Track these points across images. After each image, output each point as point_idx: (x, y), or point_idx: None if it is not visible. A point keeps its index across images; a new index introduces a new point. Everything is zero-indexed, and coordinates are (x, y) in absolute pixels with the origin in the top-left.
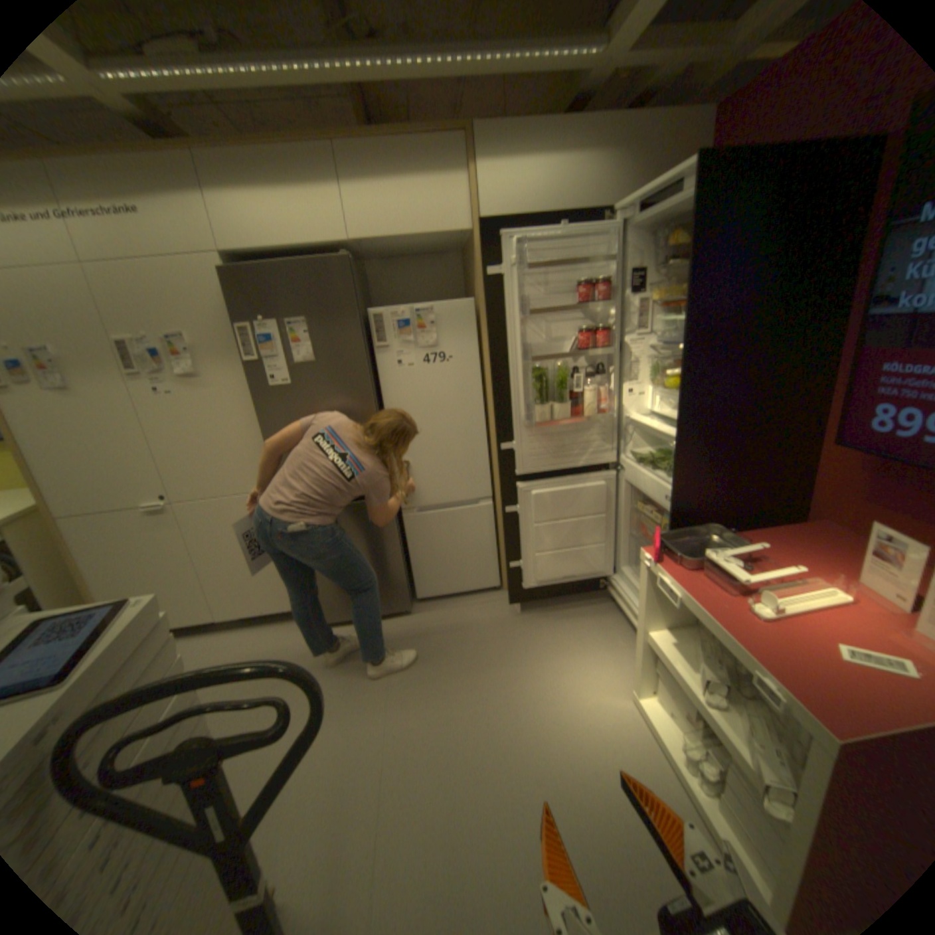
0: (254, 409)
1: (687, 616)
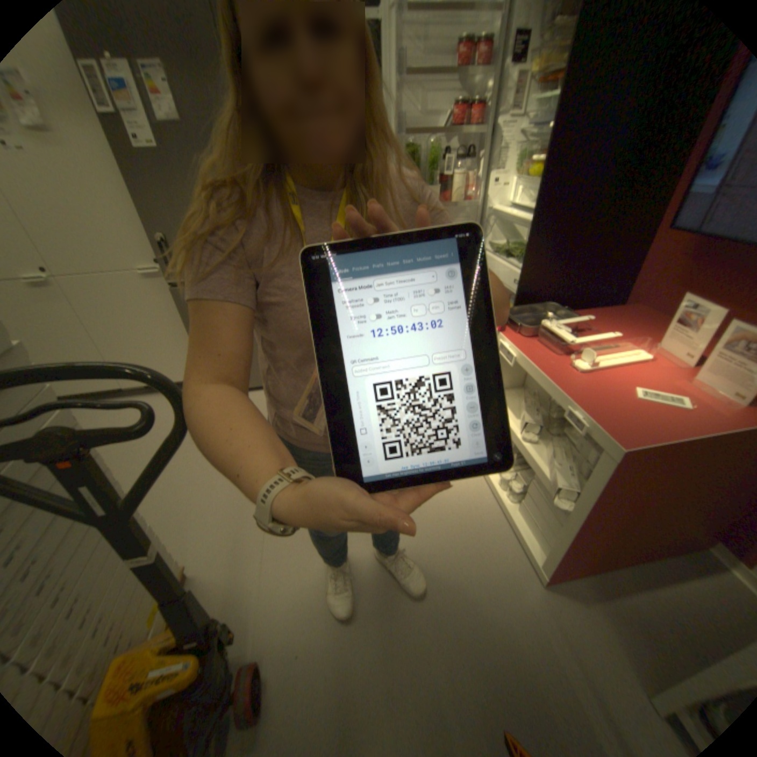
0: (123, 177)
1: (517, 376)
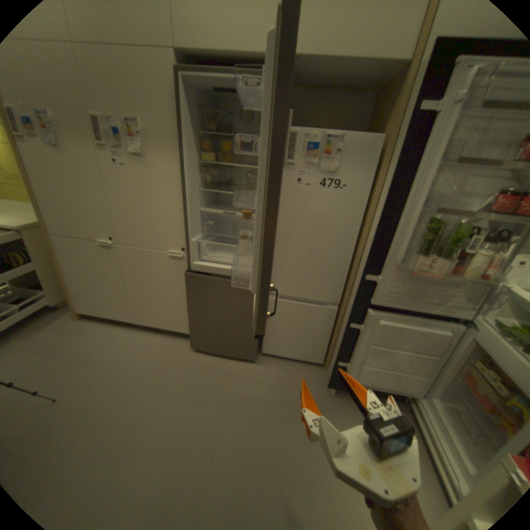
0: (179, 191)
1: None
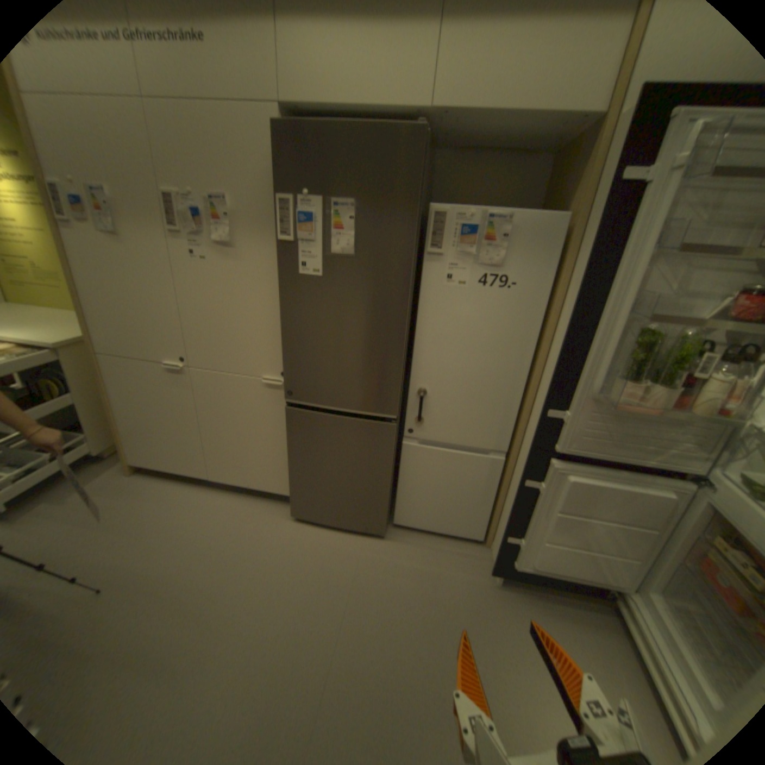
0: (280, 294)
1: None
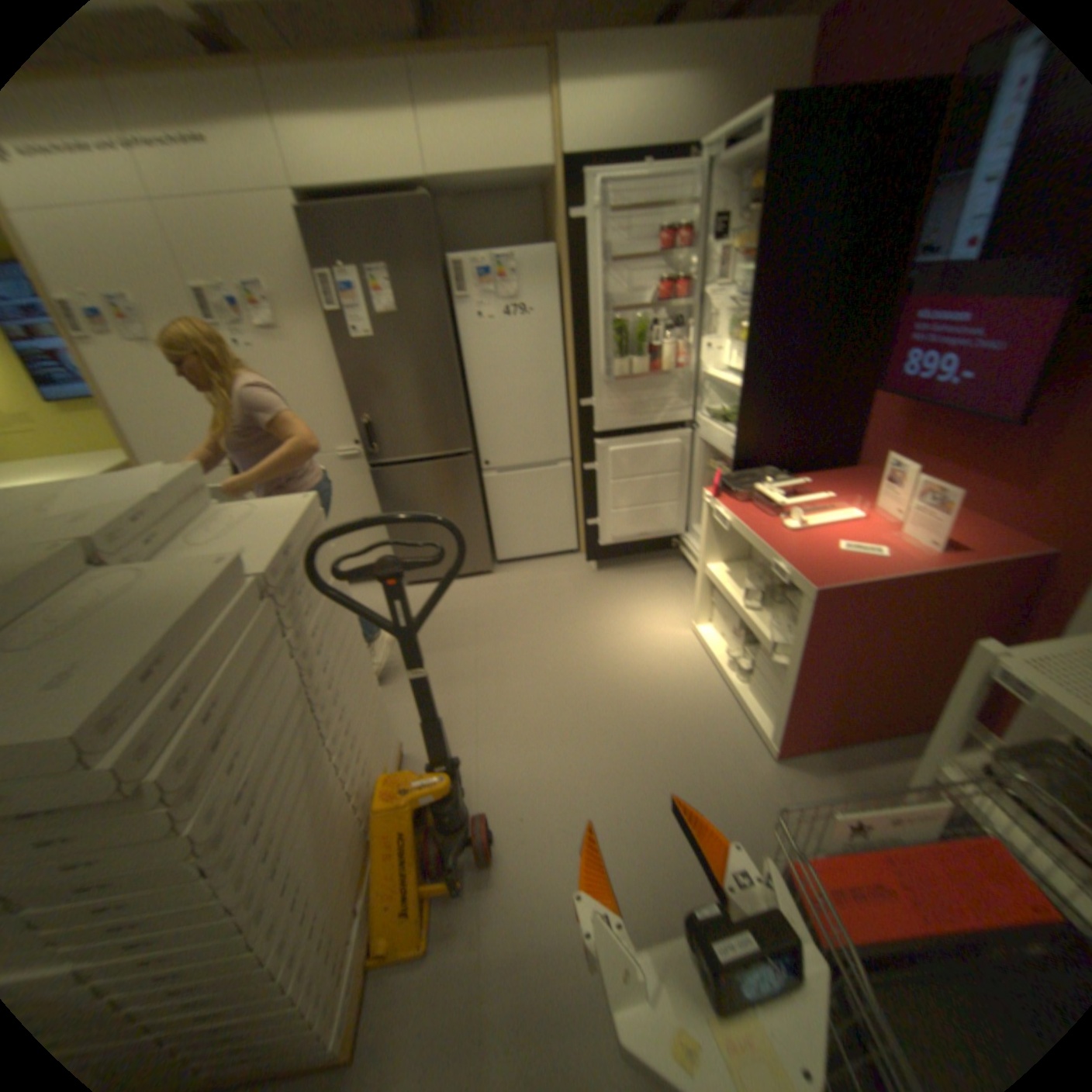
0: (332, 363)
1: (736, 543)
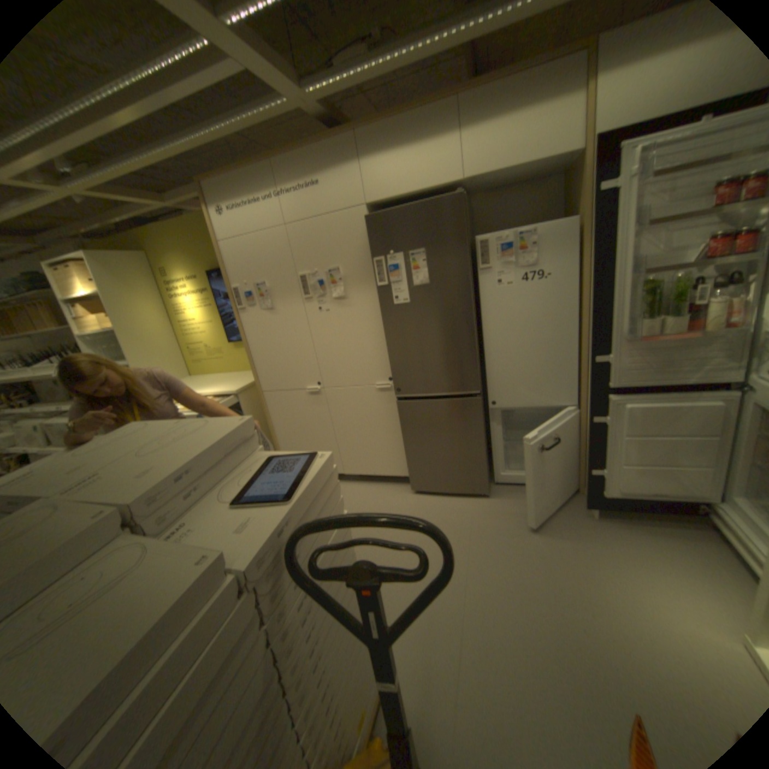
0: (381, 322)
1: None
